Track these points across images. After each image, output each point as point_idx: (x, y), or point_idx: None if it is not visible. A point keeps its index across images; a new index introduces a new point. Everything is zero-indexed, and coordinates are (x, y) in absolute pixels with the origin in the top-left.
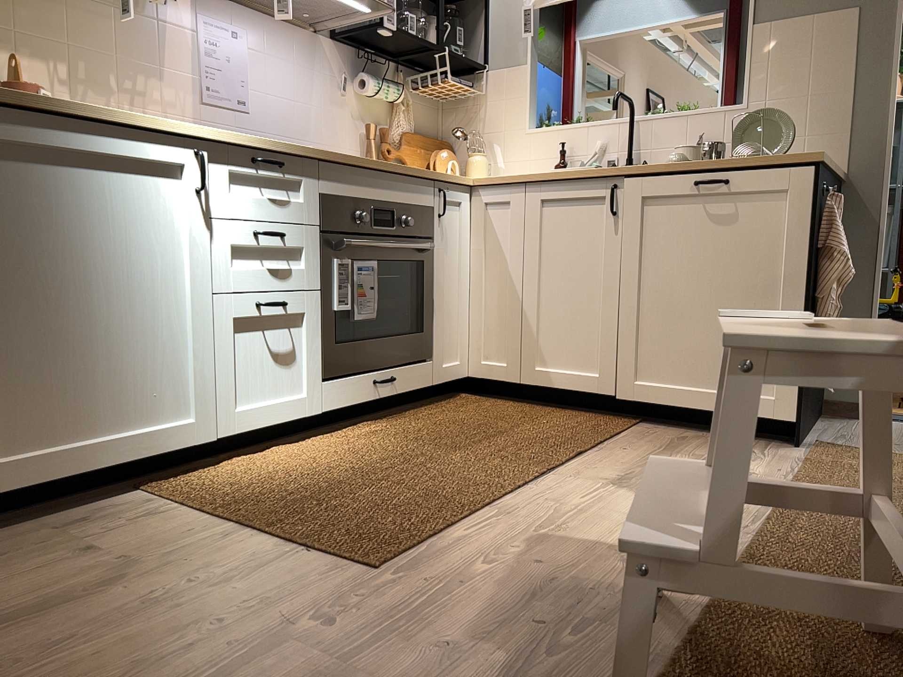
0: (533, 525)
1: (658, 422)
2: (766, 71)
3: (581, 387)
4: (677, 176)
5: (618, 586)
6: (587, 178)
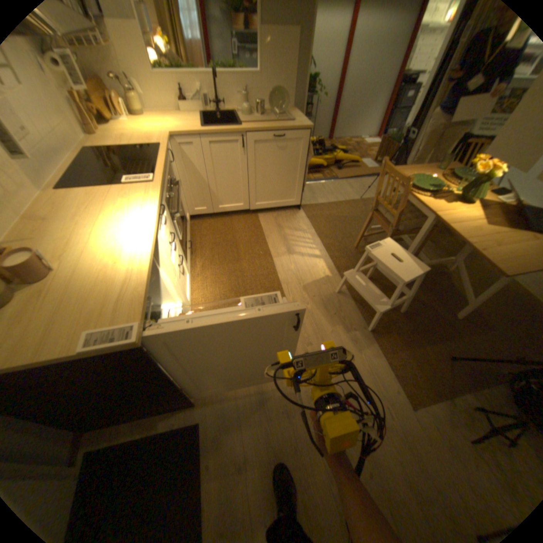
0: (297, 284)
1: (262, 213)
2: (268, 54)
3: (237, 210)
4: (264, 130)
5: (332, 293)
6: (230, 133)
